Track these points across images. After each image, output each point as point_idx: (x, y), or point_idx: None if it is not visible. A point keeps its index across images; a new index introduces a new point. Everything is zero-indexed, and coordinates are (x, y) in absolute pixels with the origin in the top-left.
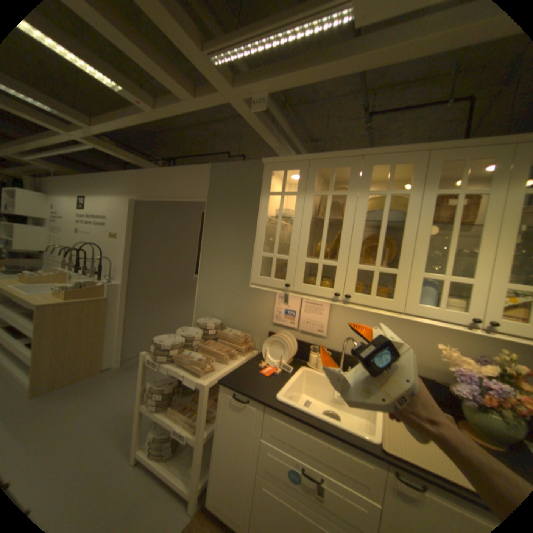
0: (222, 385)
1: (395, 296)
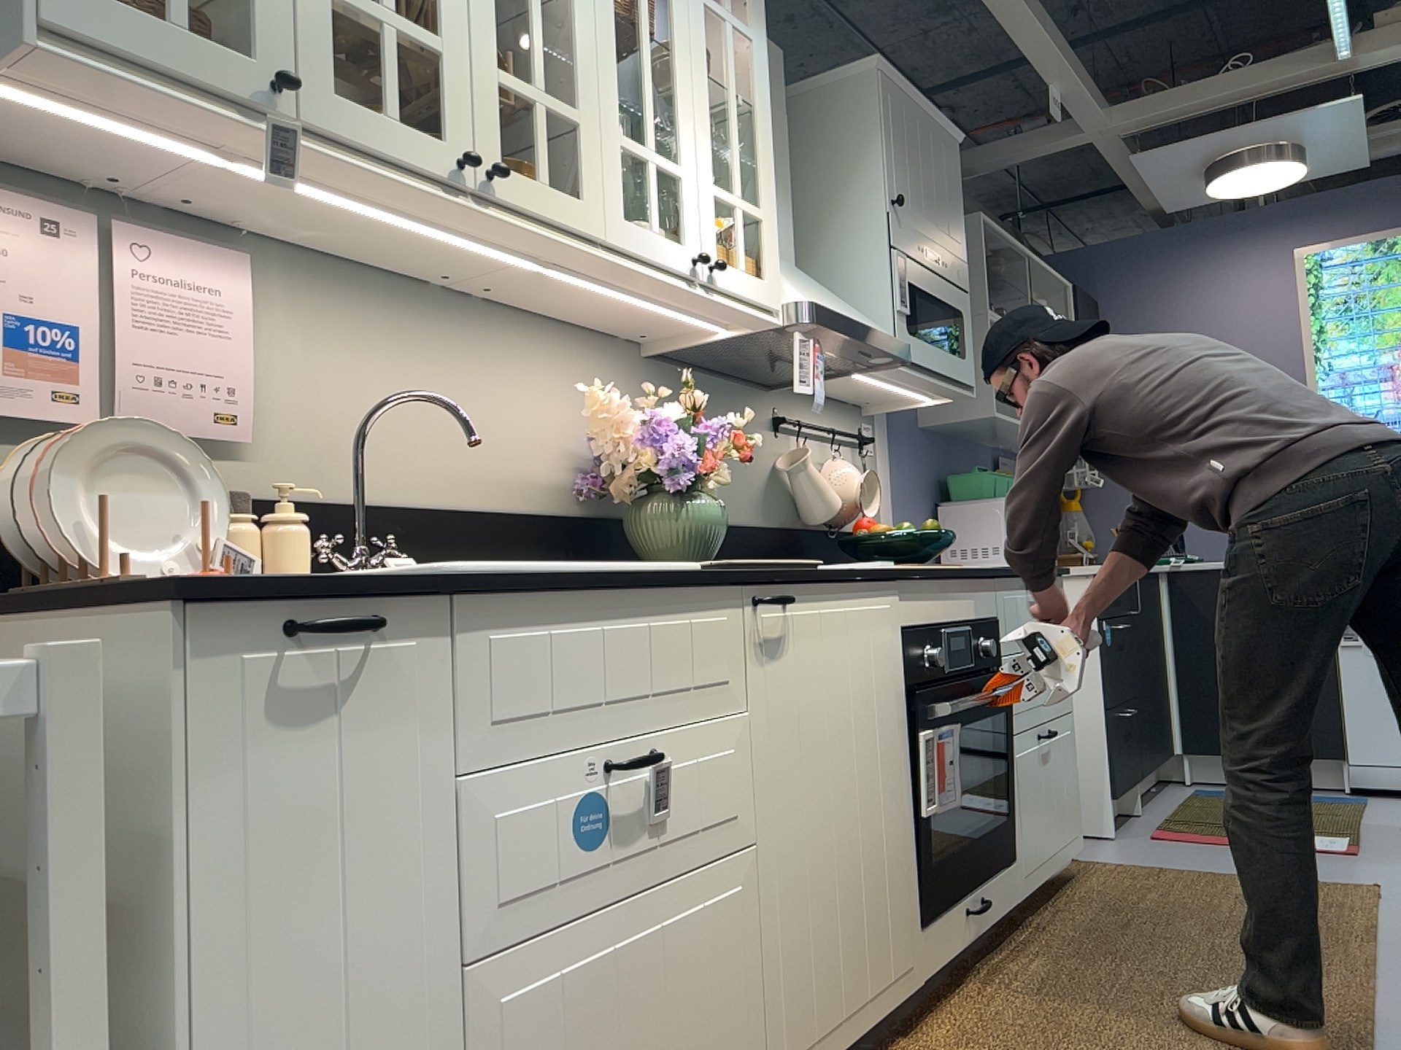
0: (200, 597)
1: (585, 191)
